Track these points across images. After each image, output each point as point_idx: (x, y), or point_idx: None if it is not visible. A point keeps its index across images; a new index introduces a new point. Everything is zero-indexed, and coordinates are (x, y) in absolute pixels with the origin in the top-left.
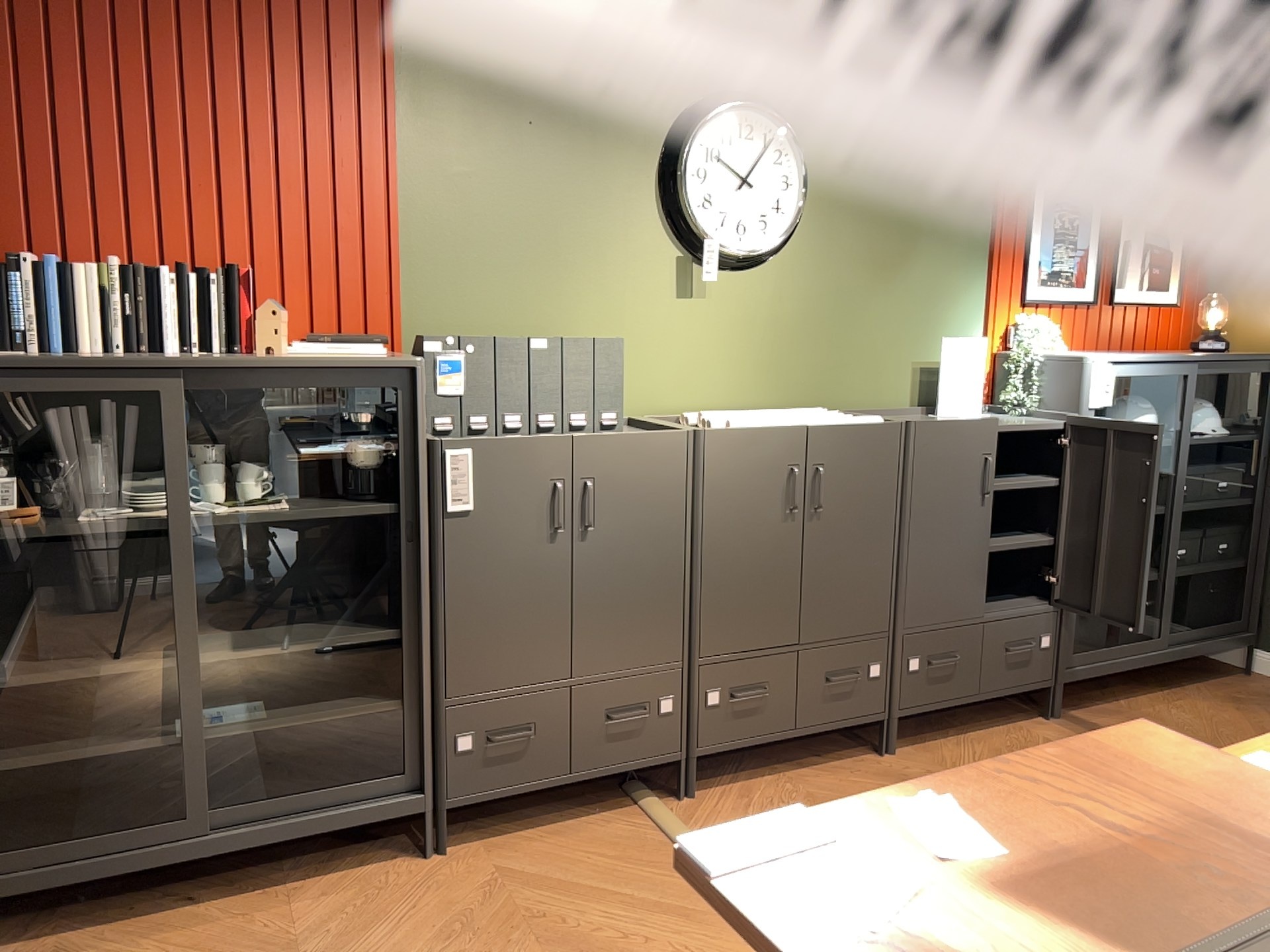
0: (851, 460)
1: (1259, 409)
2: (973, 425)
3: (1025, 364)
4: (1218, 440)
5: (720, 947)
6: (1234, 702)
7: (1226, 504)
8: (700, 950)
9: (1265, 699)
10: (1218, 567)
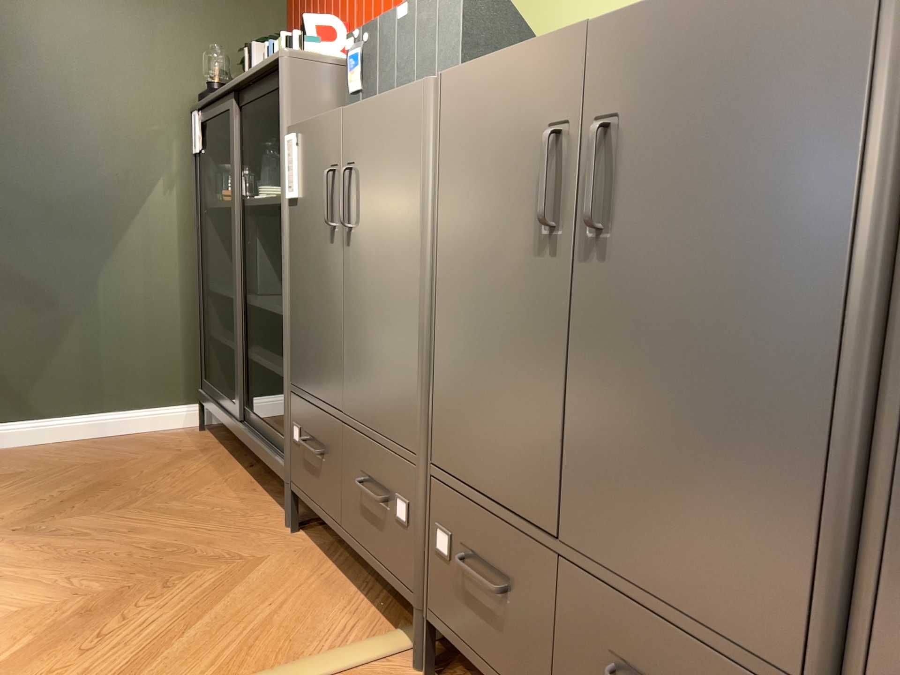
0: (684, 93)
1: None
2: None
3: None
4: None
5: None
6: None
7: None
8: None
9: None
10: None
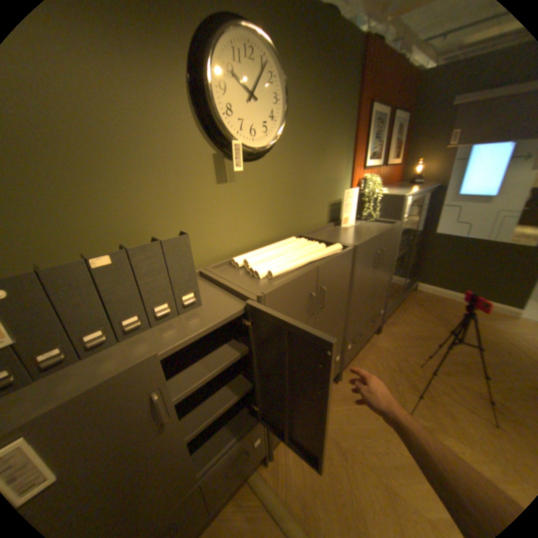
0: (333, 275)
1: (427, 203)
2: (374, 238)
3: (372, 198)
4: (422, 218)
5: None
6: (421, 307)
7: (419, 239)
8: None
9: (428, 303)
10: (413, 261)
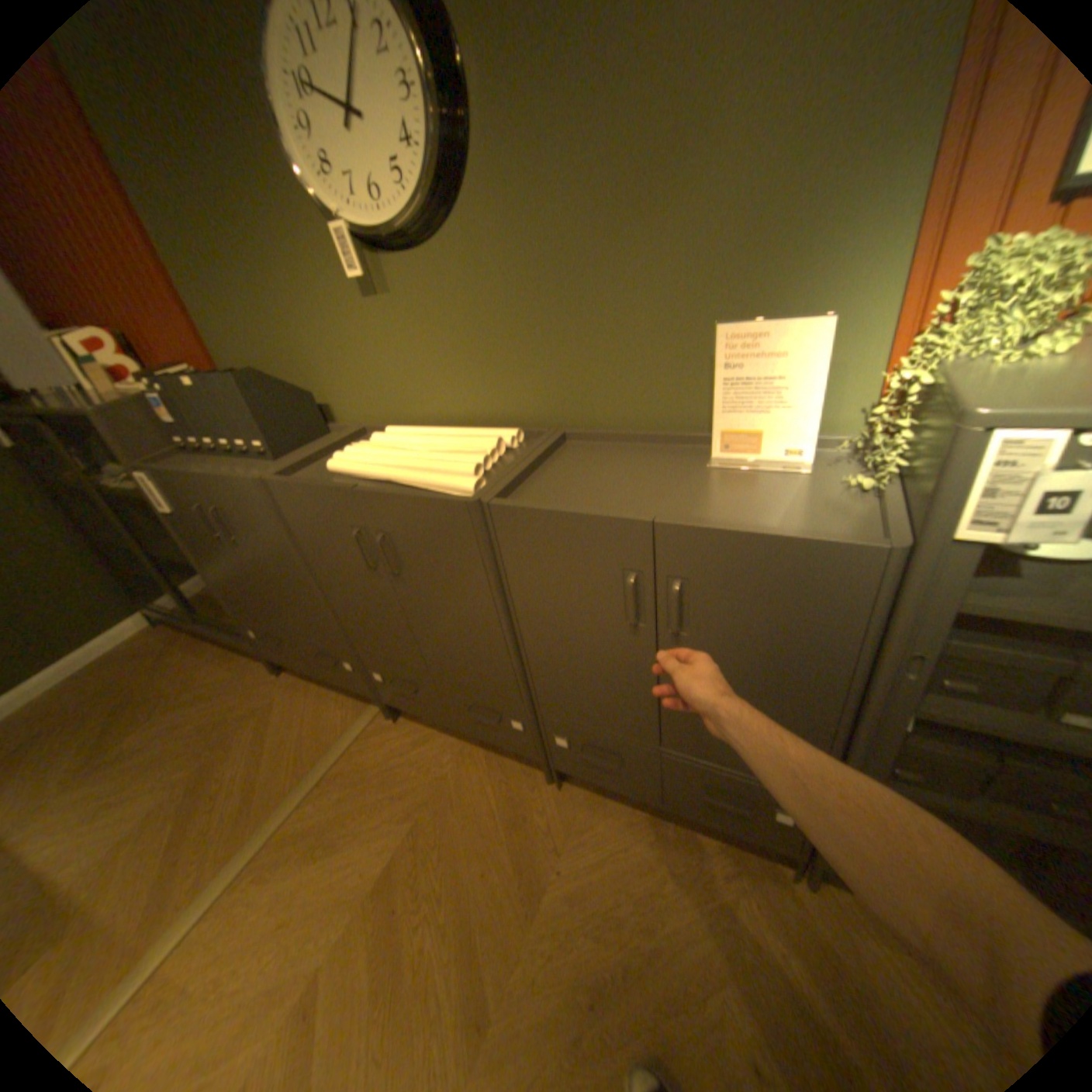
0: (413, 534)
1: None
2: (592, 524)
3: (900, 381)
4: None
5: (214, 849)
6: None
7: None
8: (210, 840)
9: None
10: None
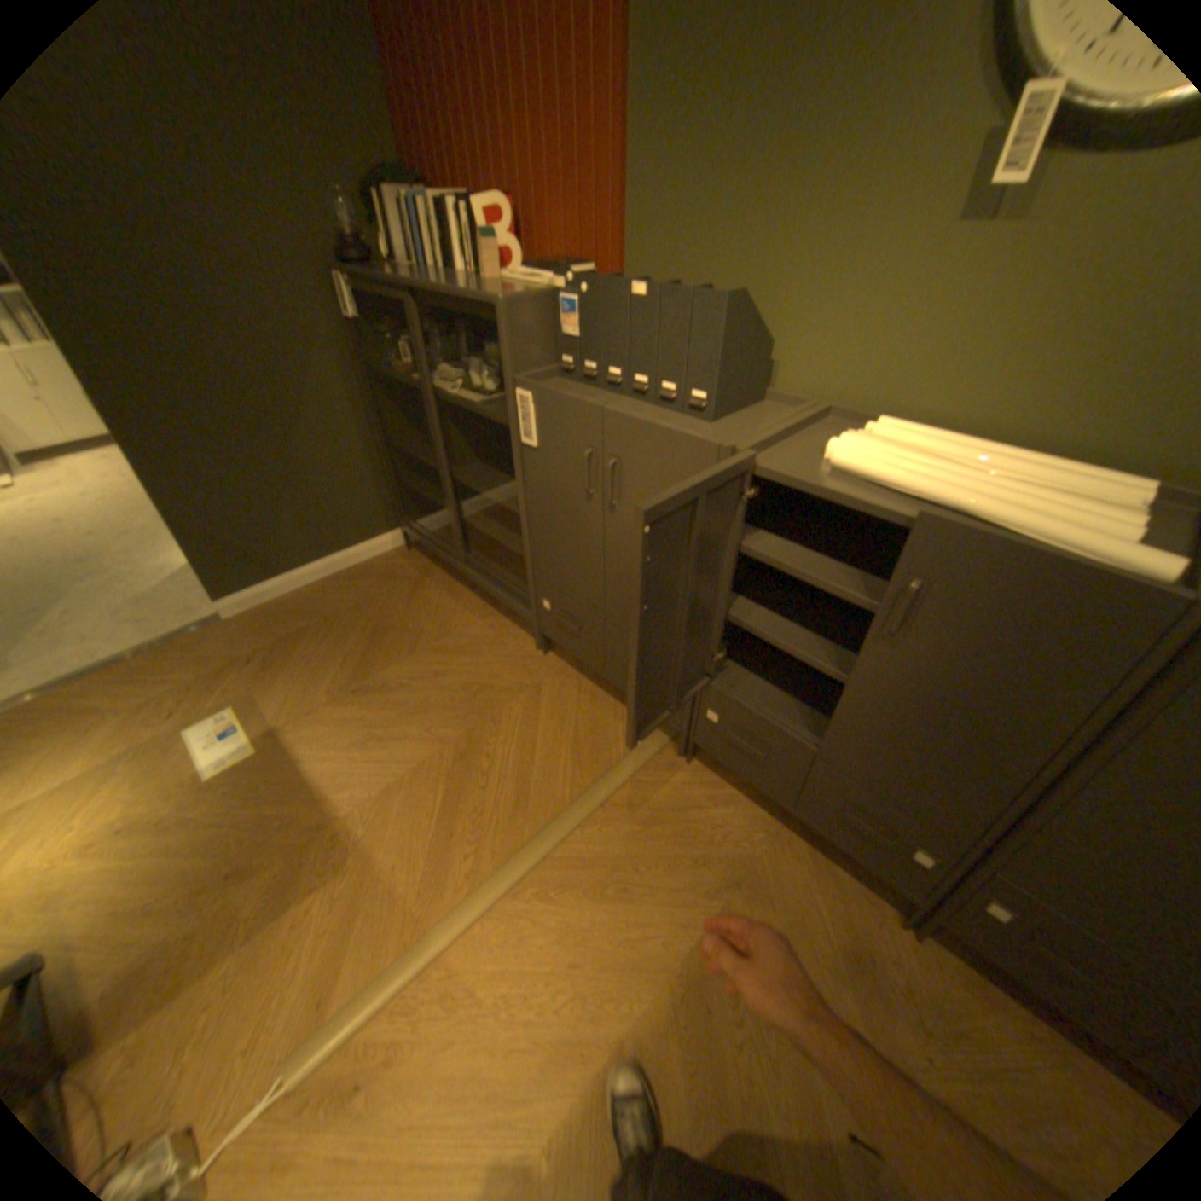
0: (995, 600)
1: None
2: None
3: None
4: None
5: (493, 837)
6: None
7: None
8: (487, 825)
9: None
10: None
